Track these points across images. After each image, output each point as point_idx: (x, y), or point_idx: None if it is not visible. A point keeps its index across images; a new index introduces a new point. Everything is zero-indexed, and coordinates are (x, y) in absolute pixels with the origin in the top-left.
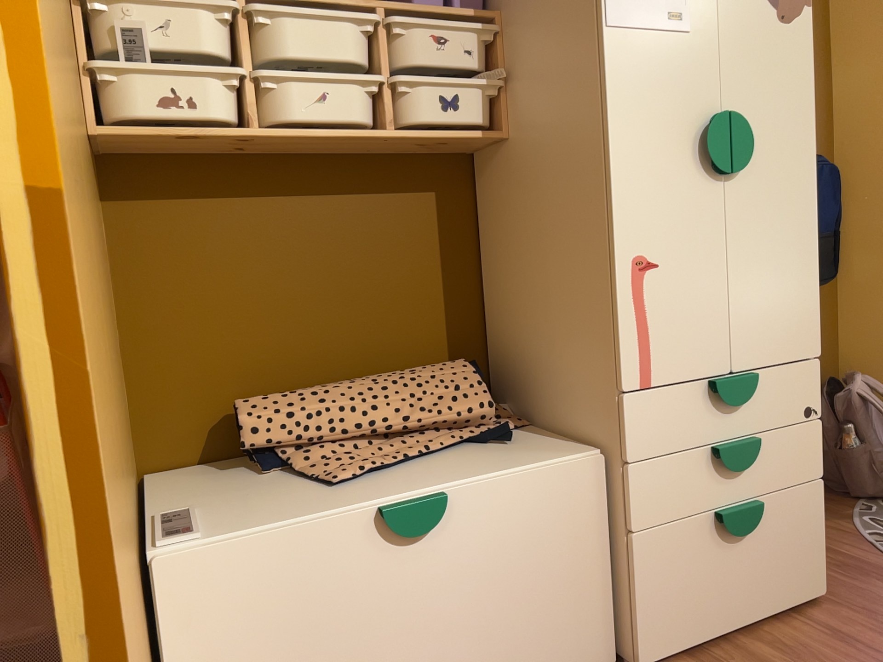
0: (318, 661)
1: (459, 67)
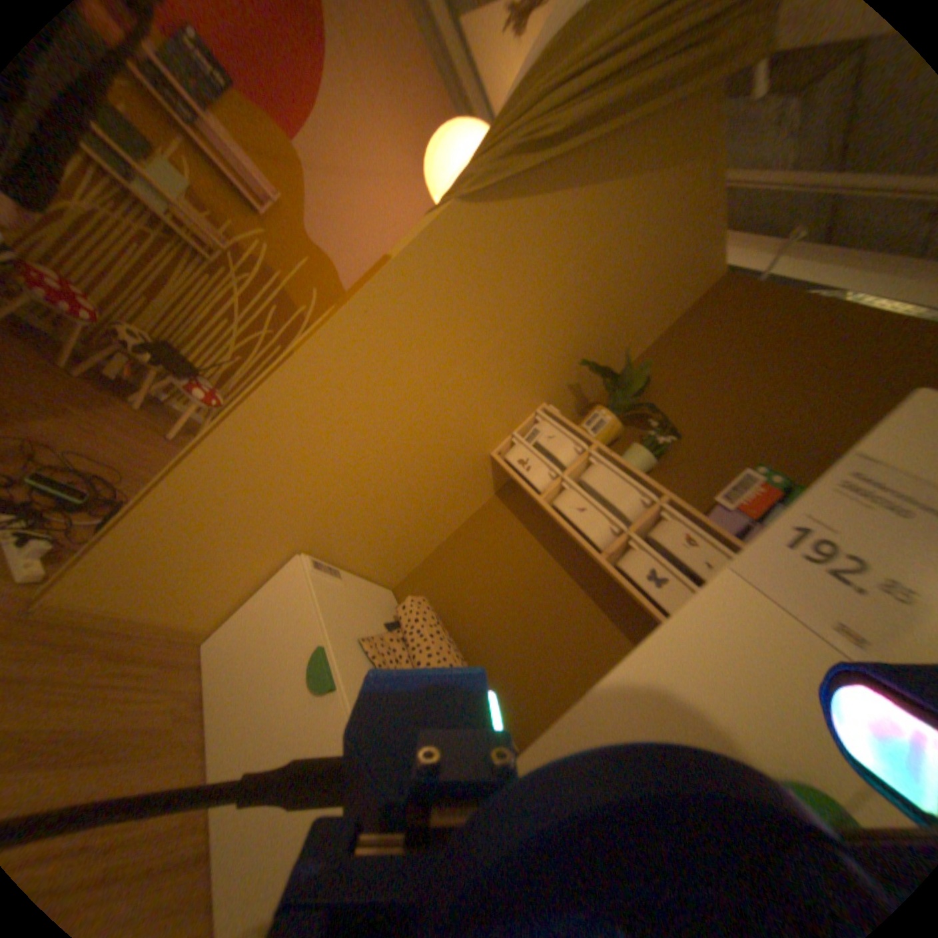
0: (256, 667)
1: (690, 569)
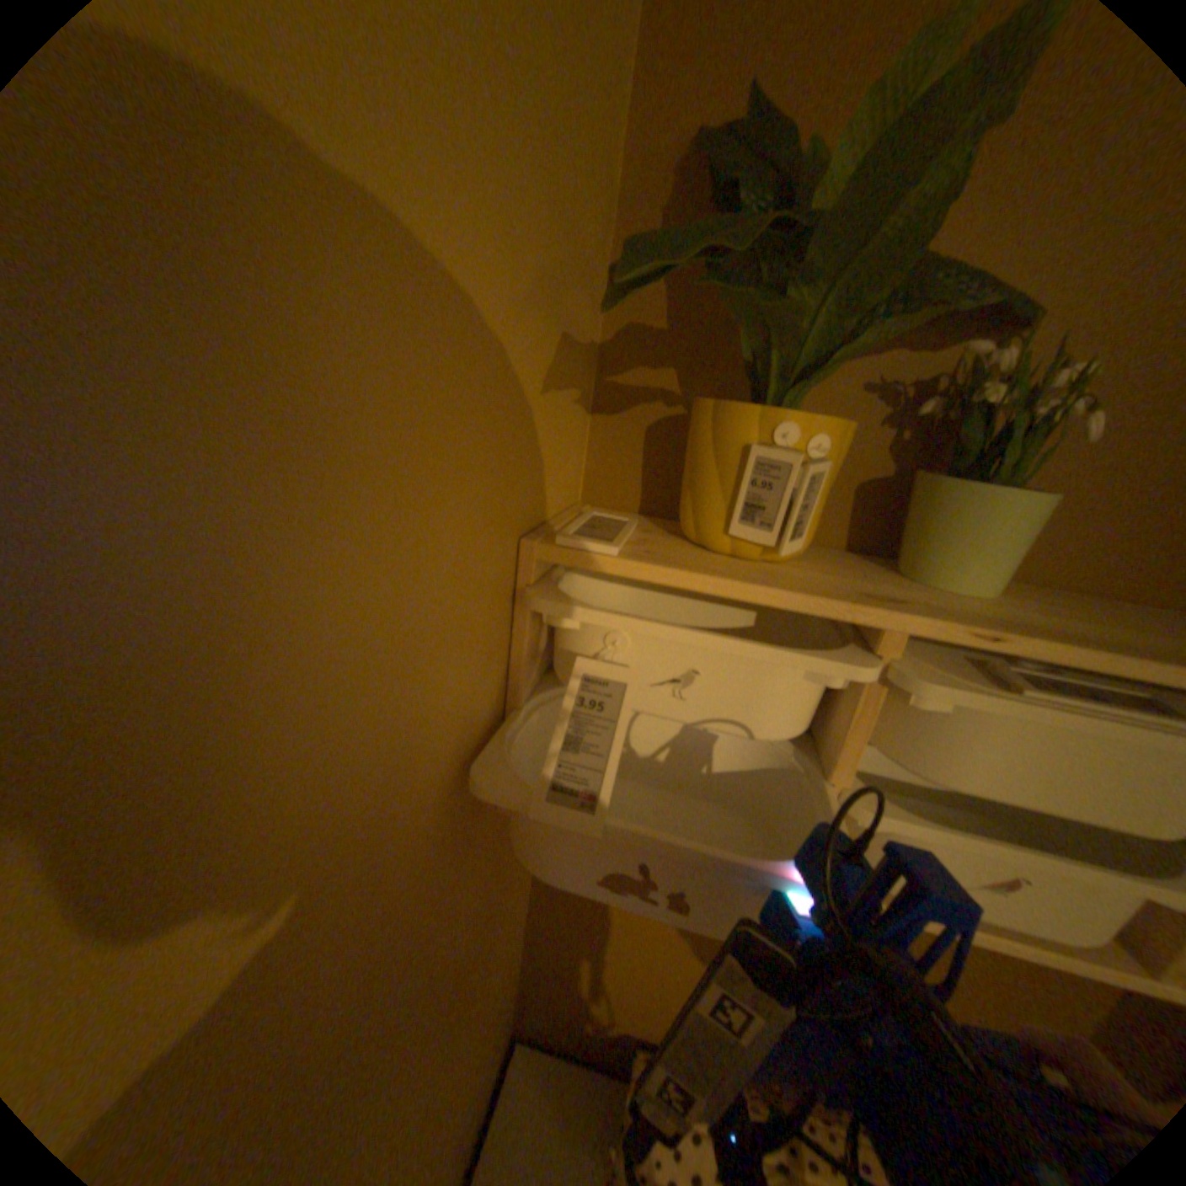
0: None
1: None
